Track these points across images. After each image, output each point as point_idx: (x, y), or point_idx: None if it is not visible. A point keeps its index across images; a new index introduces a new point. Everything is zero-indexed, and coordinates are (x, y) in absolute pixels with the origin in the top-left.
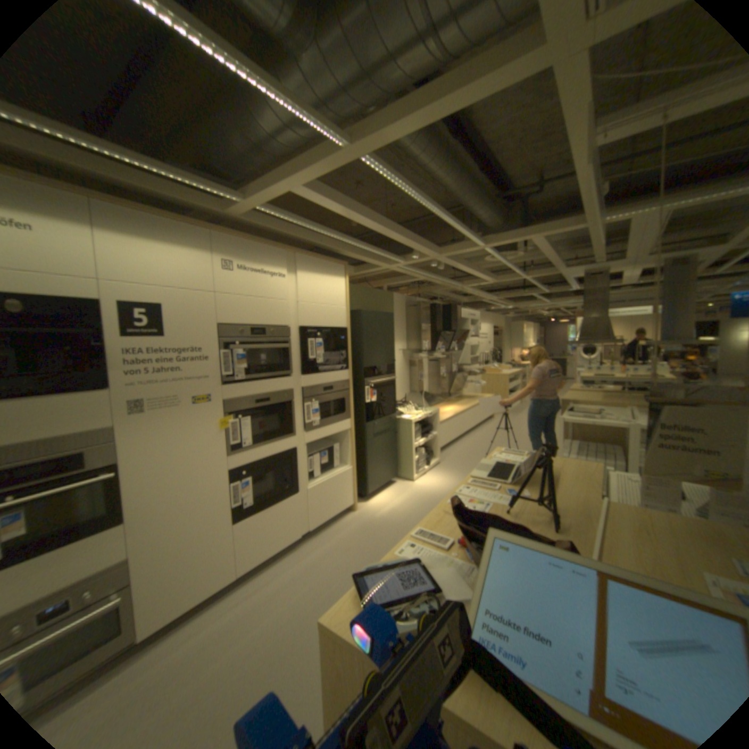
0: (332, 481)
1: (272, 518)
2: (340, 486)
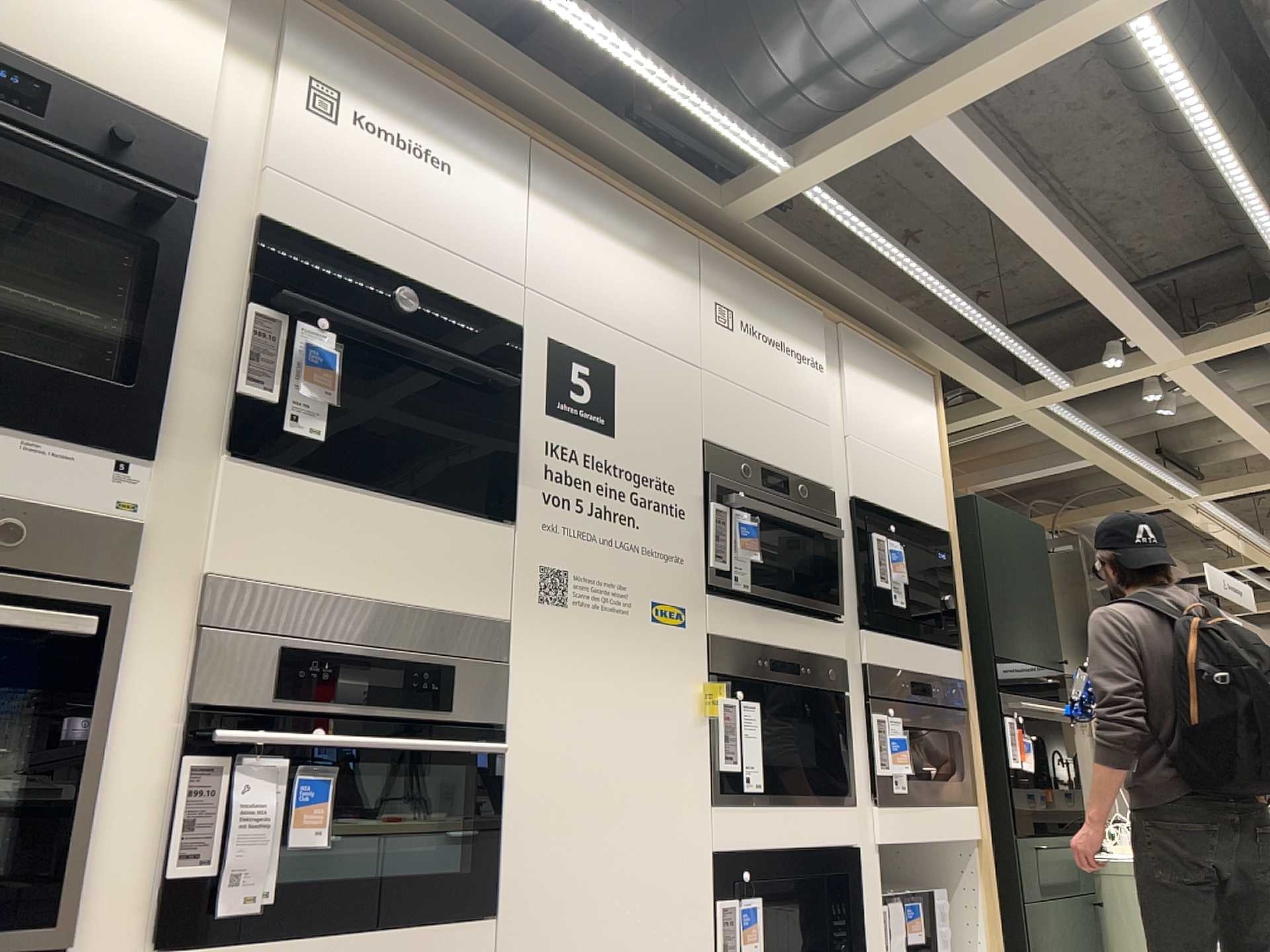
0: None
1: None
2: None
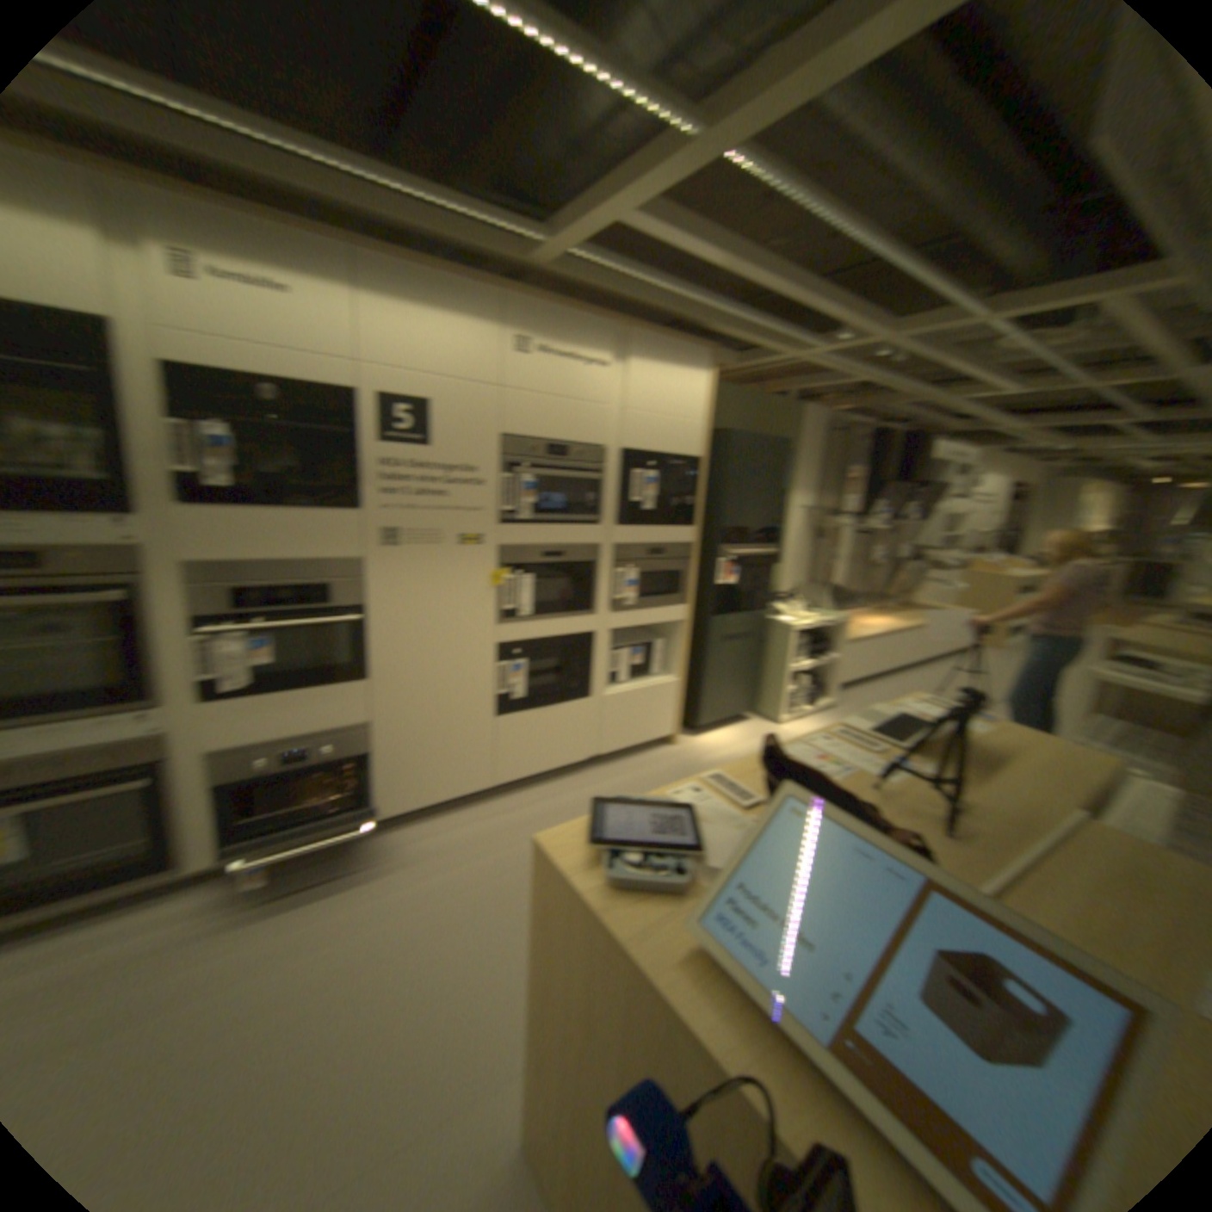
0: (638, 692)
1: (543, 722)
2: (651, 704)
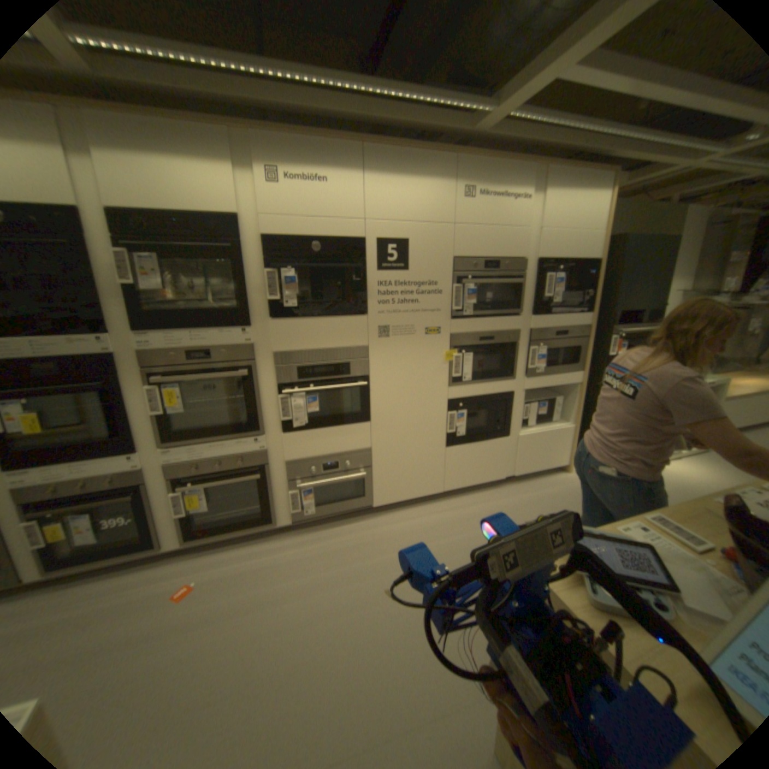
0: (548, 434)
1: (480, 452)
2: (557, 442)
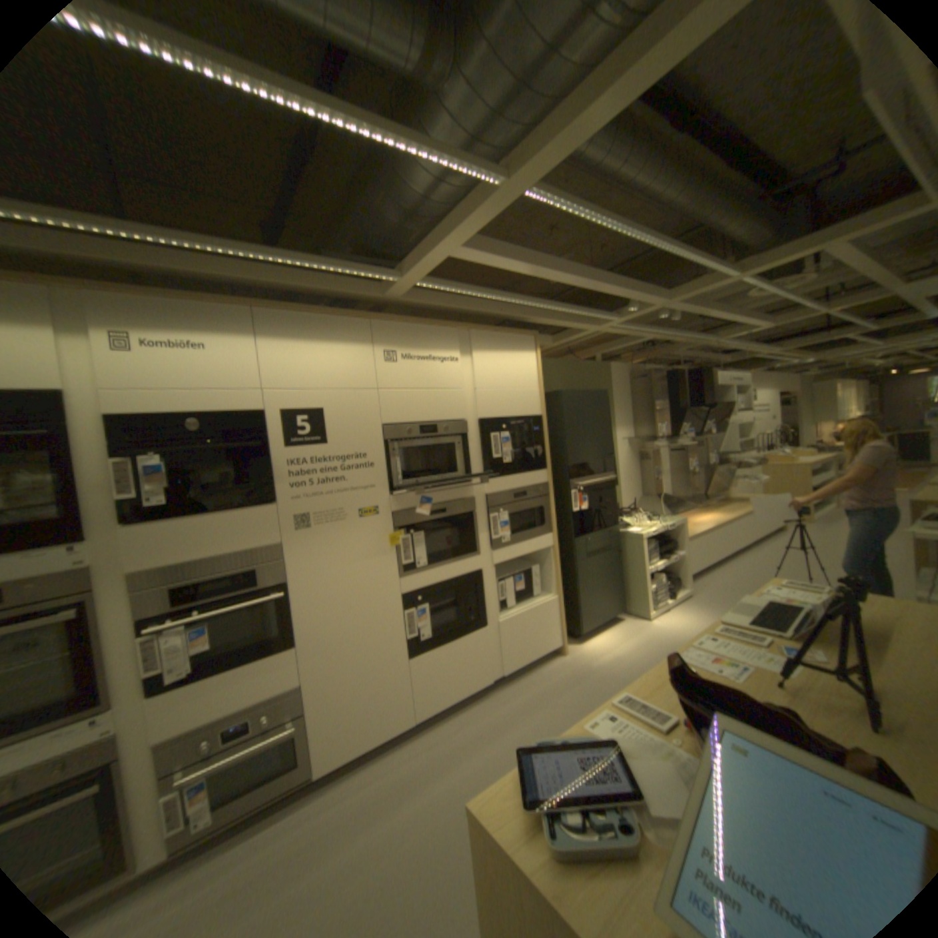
0: (530, 613)
1: (454, 655)
2: (542, 621)
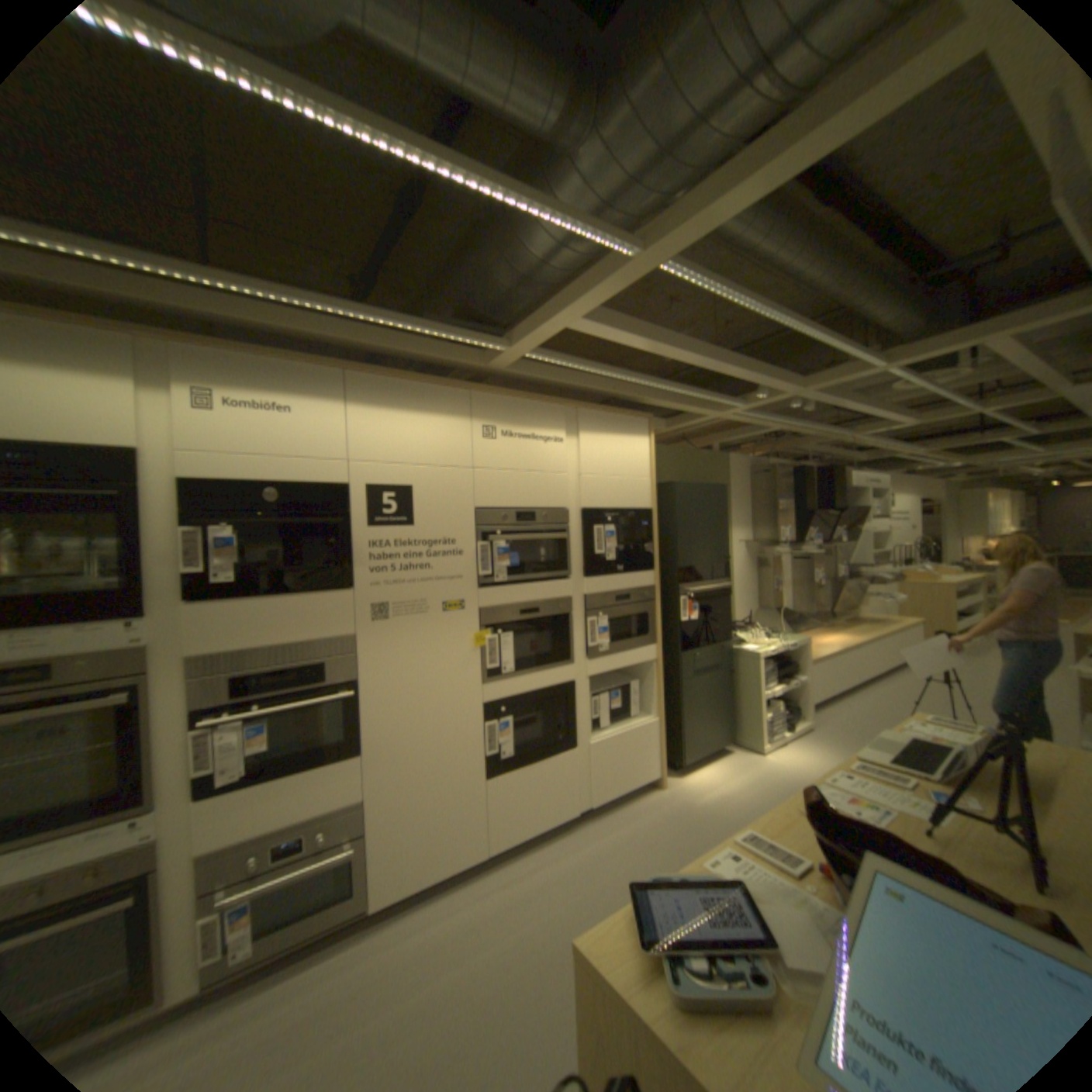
0: (626, 736)
1: (537, 779)
2: (639, 747)
